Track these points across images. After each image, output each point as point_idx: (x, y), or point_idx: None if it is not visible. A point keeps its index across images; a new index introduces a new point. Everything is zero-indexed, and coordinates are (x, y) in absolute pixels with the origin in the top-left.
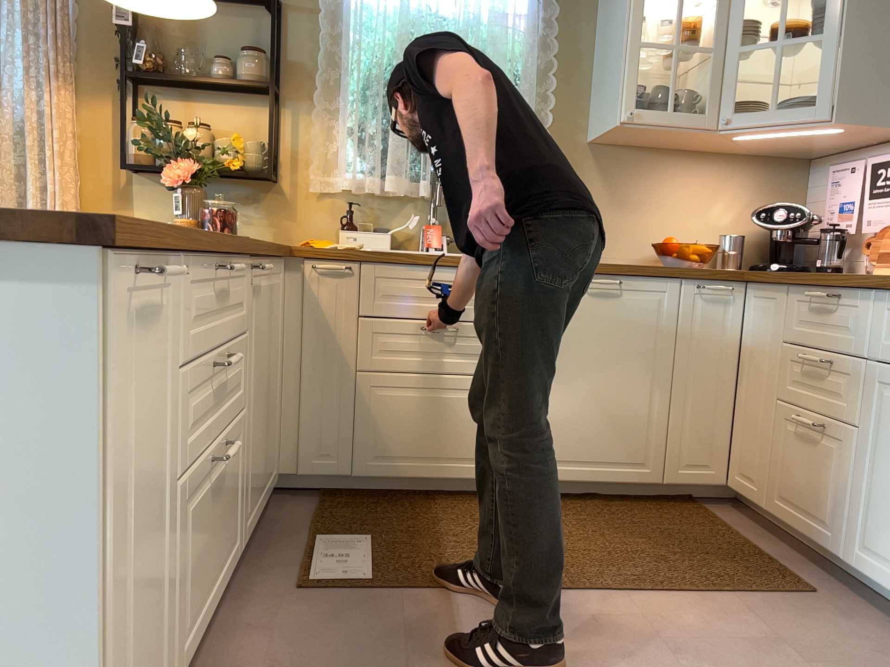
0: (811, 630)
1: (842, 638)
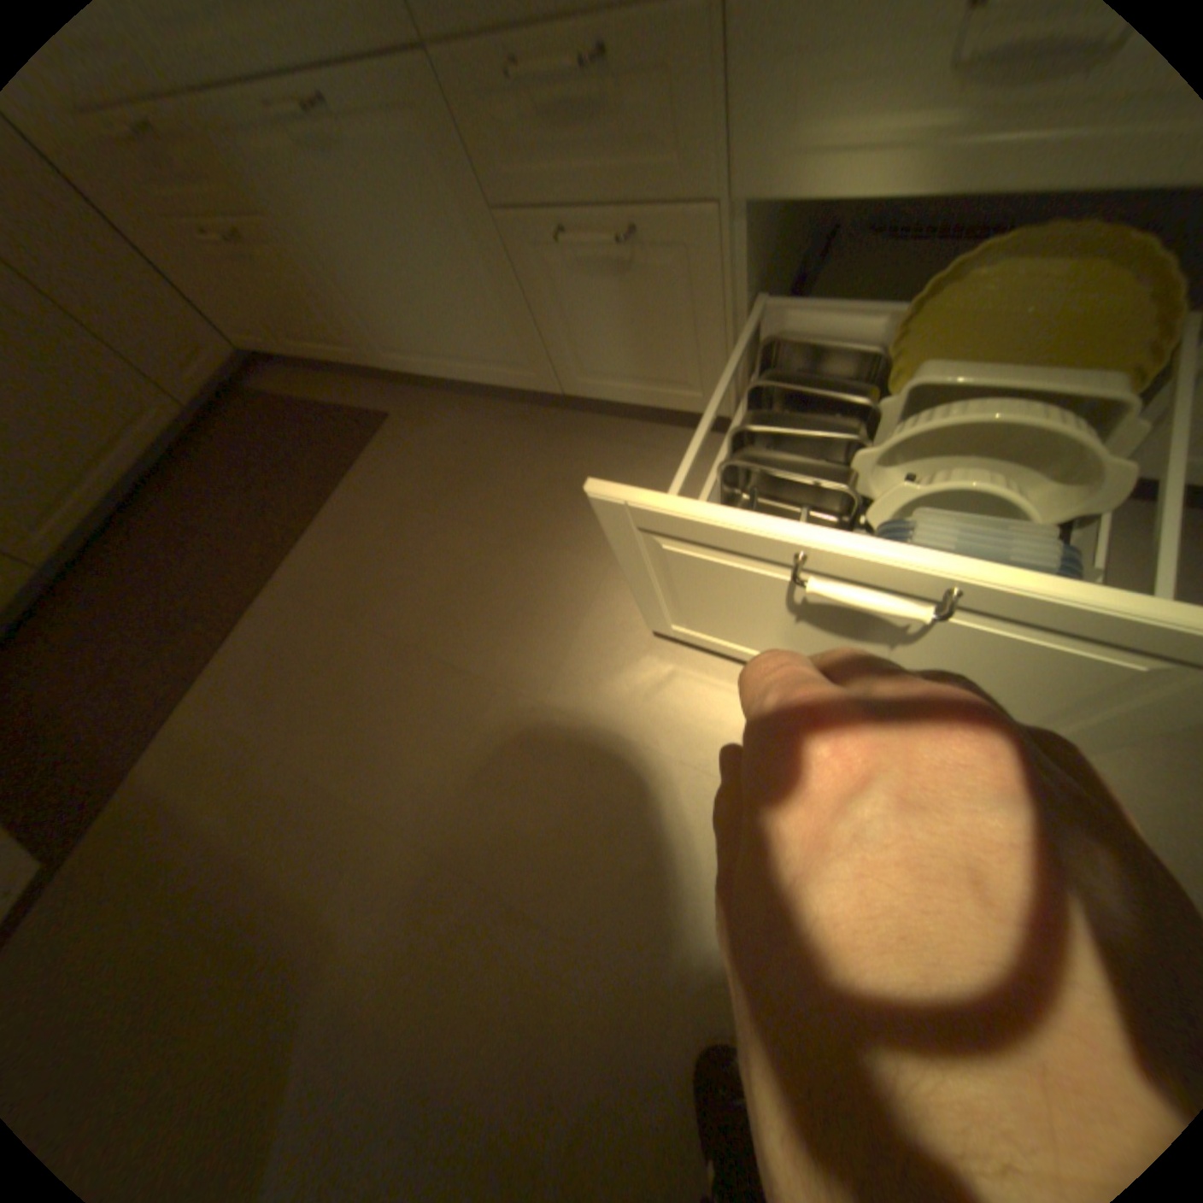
0: (405, 464)
1: (427, 449)
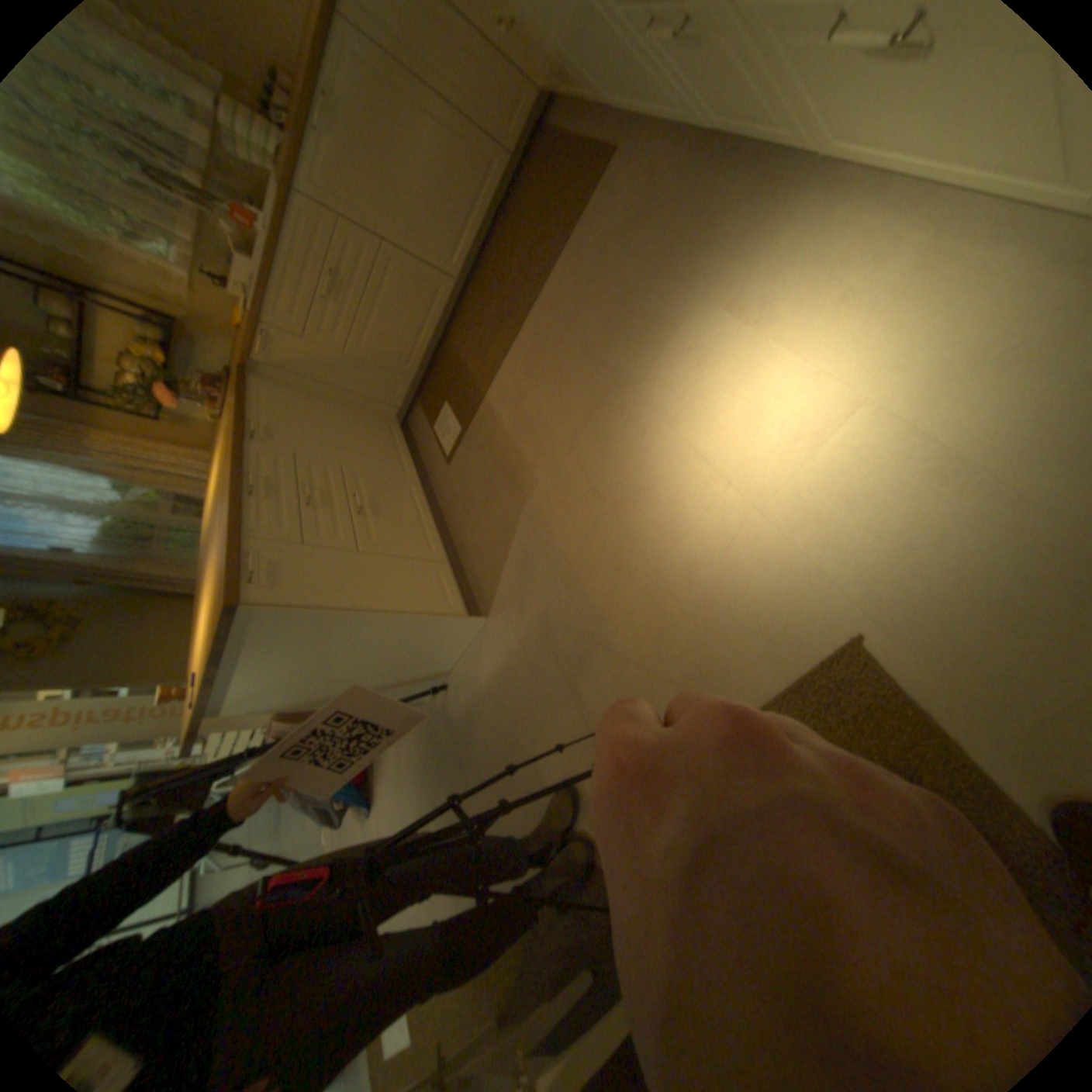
0: (619, 196)
1: (634, 181)
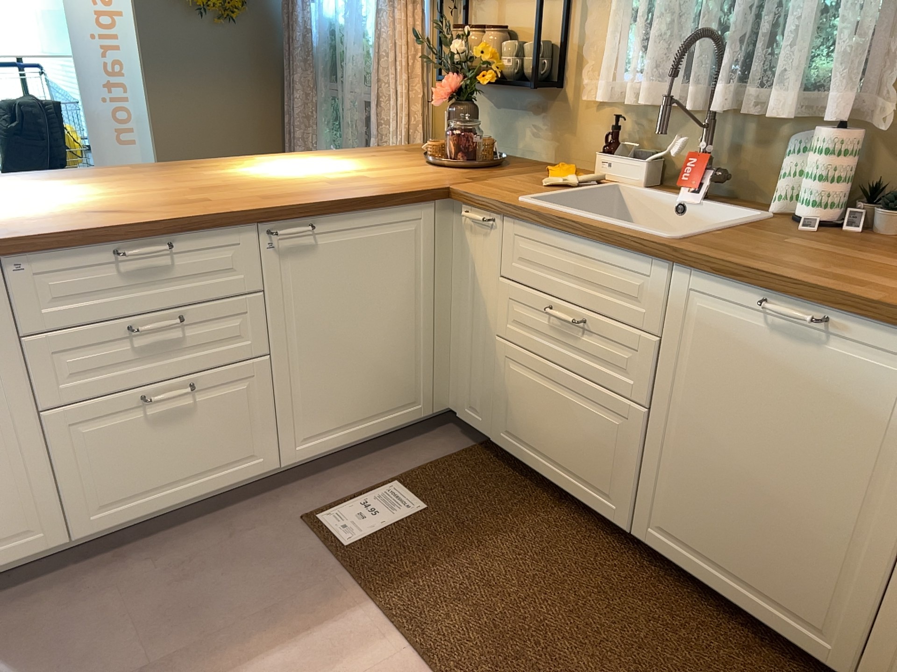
0: None
1: None
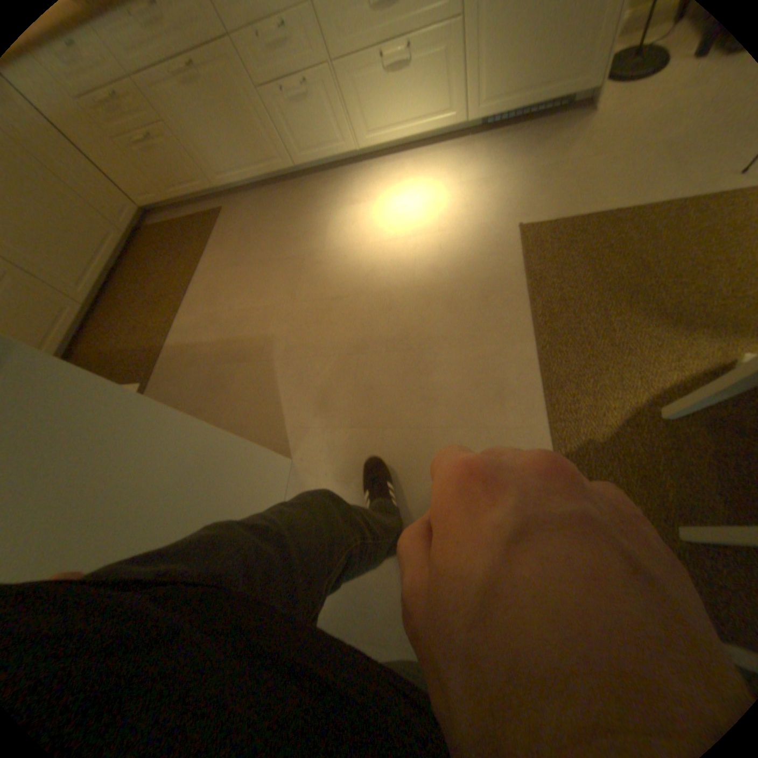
0: (238, 217)
1: (245, 210)
